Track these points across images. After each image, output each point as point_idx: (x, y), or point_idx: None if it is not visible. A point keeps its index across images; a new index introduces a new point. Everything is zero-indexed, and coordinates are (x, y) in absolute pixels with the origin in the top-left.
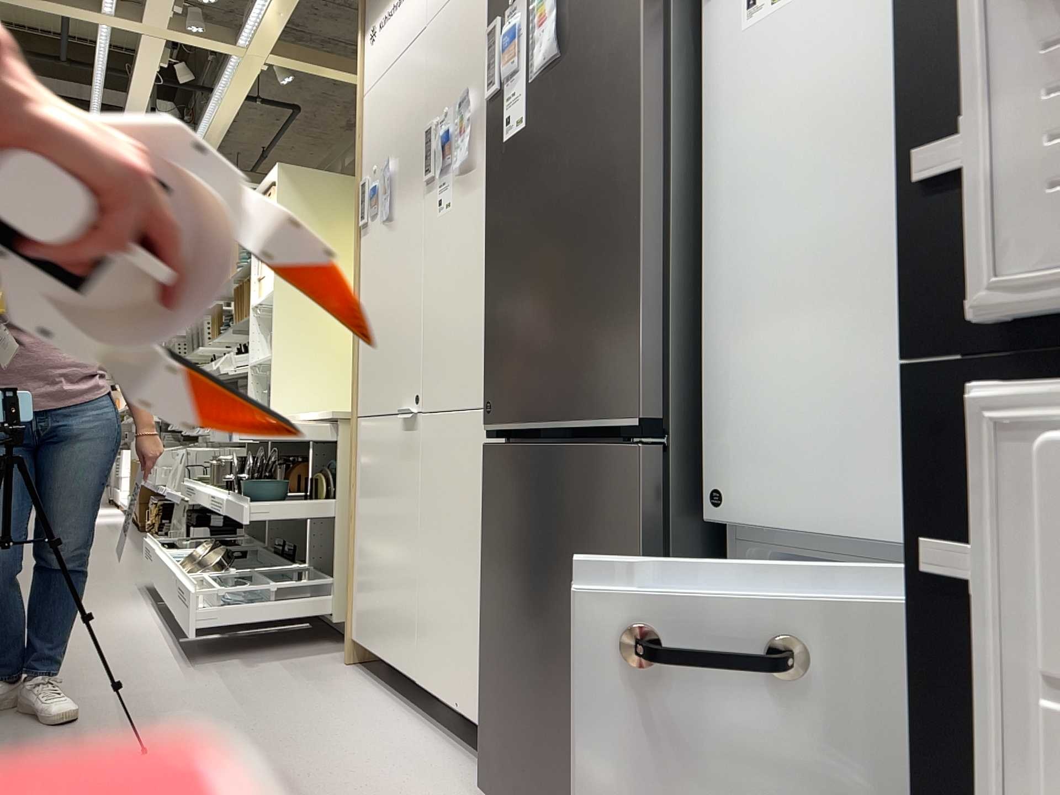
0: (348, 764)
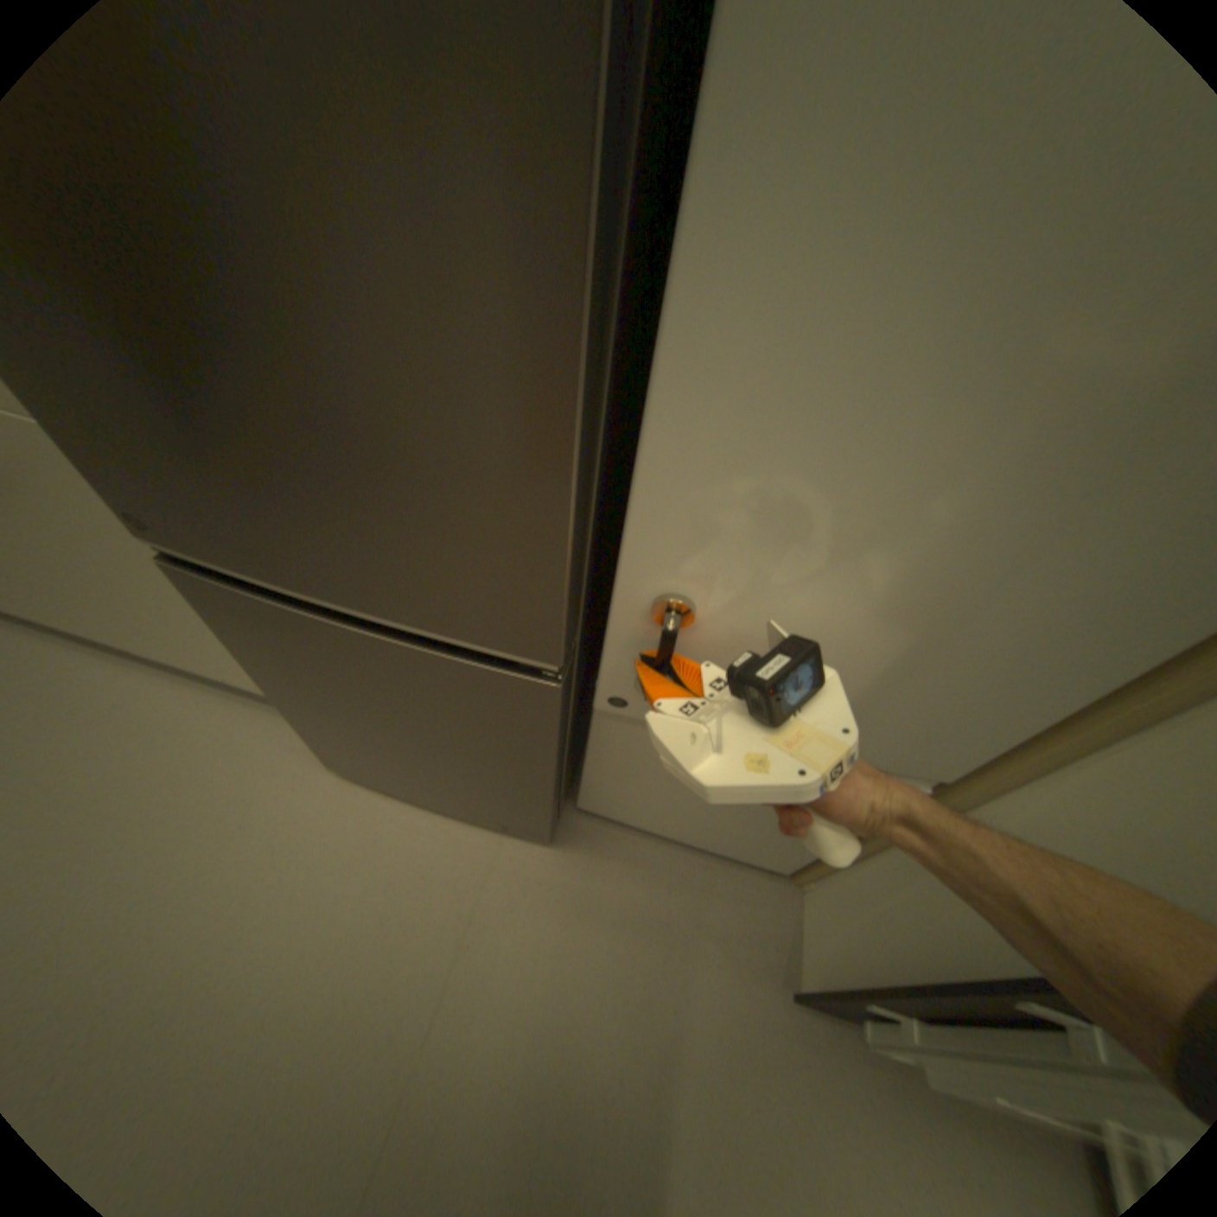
0: (145, 790)
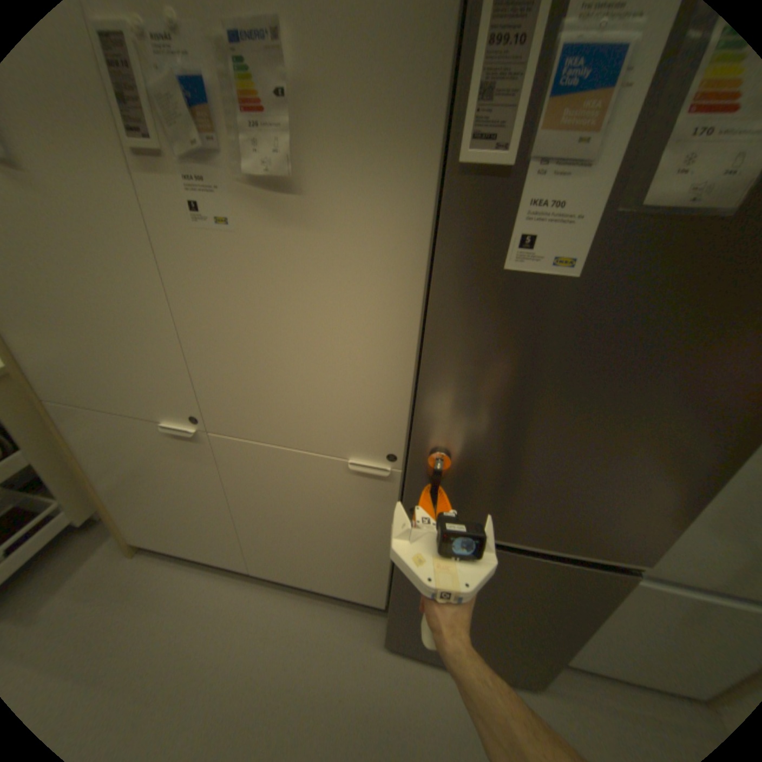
0: (270, 678)
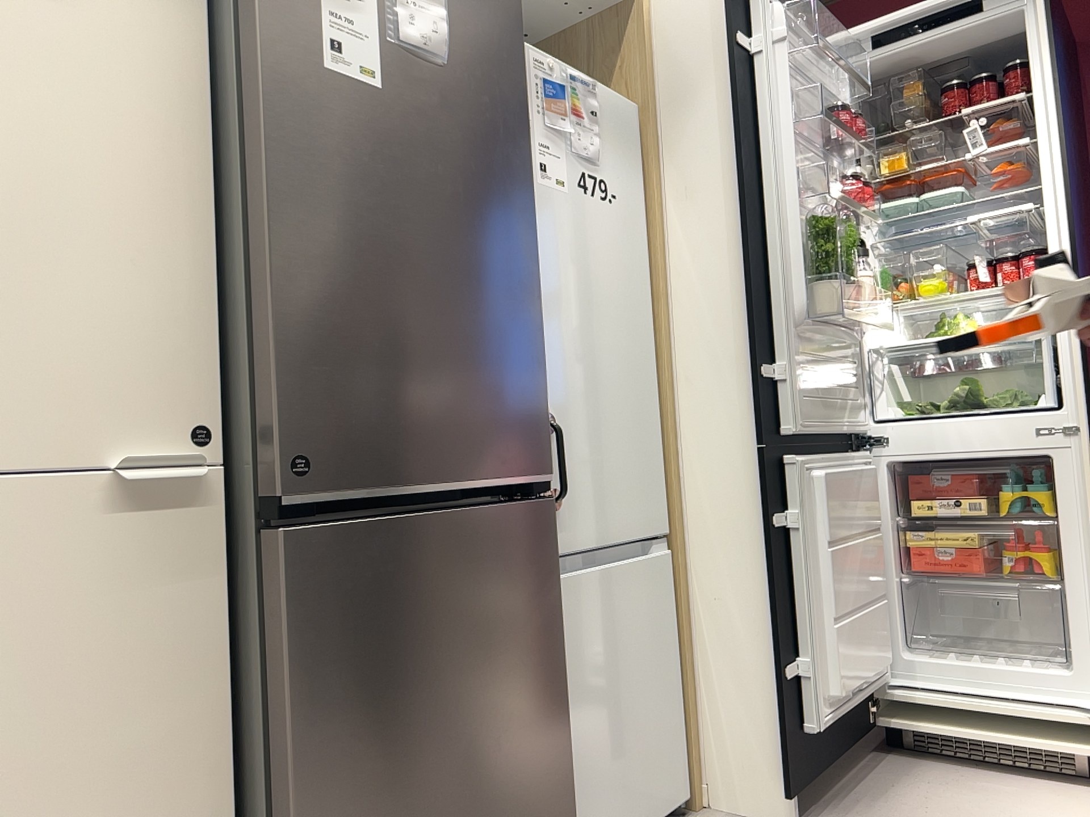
0: None
